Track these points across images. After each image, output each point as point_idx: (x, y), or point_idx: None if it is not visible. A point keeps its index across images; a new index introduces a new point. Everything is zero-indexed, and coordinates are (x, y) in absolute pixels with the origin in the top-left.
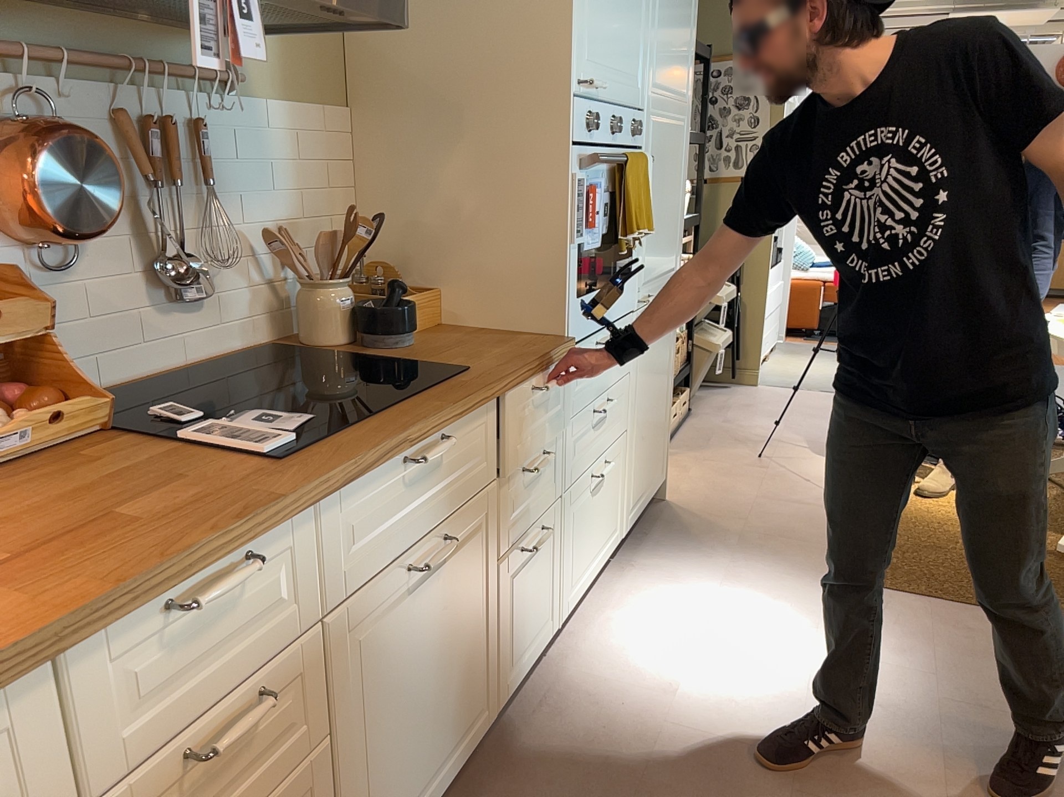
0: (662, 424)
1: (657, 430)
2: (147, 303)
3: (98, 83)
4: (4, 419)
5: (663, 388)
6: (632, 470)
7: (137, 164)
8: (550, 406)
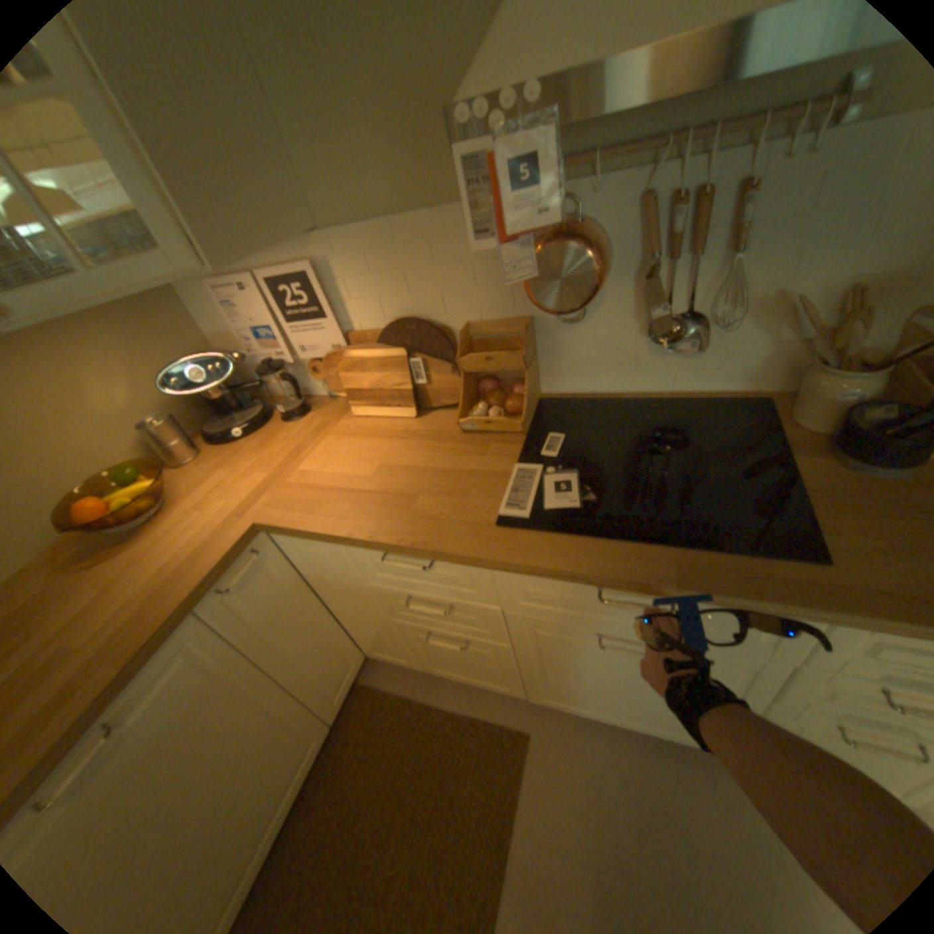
0: None
1: None
2: (644, 344)
3: (637, 162)
4: (482, 409)
5: None
6: None
7: (648, 238)
8: None
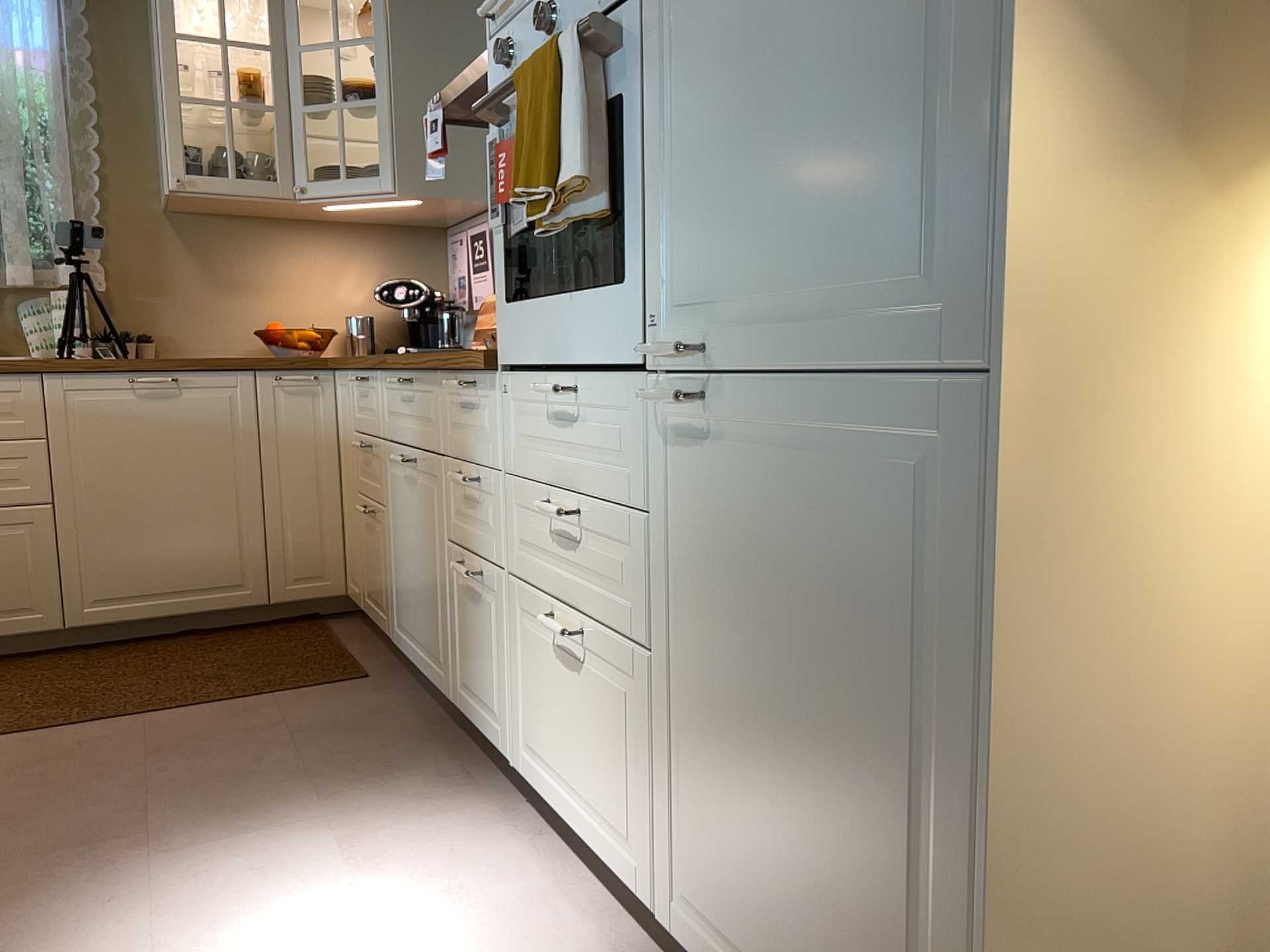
0: (884, 904)
1: (834, 870)
2: None
3: None
4: None
5: (886, 760)
6: (686, 798)
7: None
8: (487, 430)
